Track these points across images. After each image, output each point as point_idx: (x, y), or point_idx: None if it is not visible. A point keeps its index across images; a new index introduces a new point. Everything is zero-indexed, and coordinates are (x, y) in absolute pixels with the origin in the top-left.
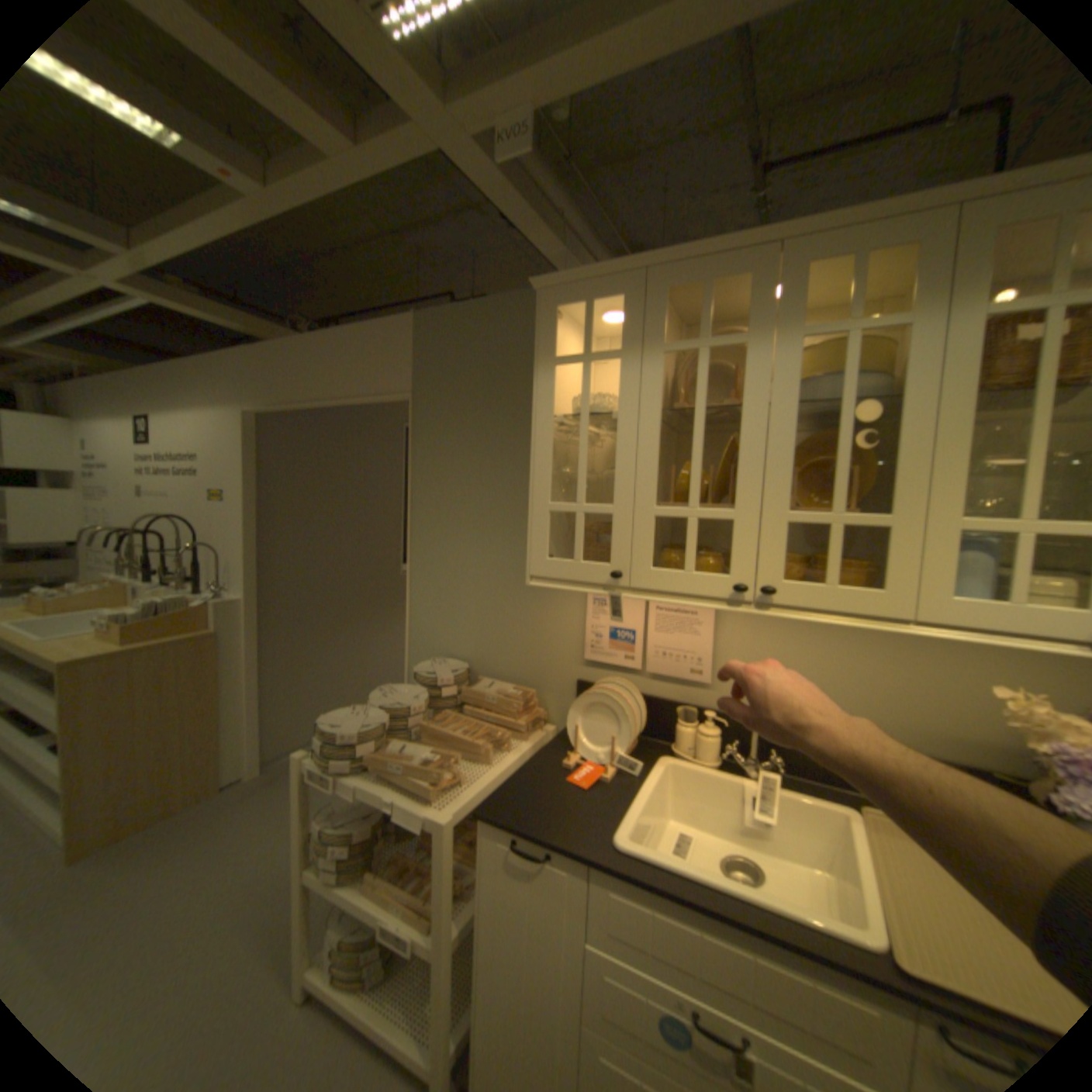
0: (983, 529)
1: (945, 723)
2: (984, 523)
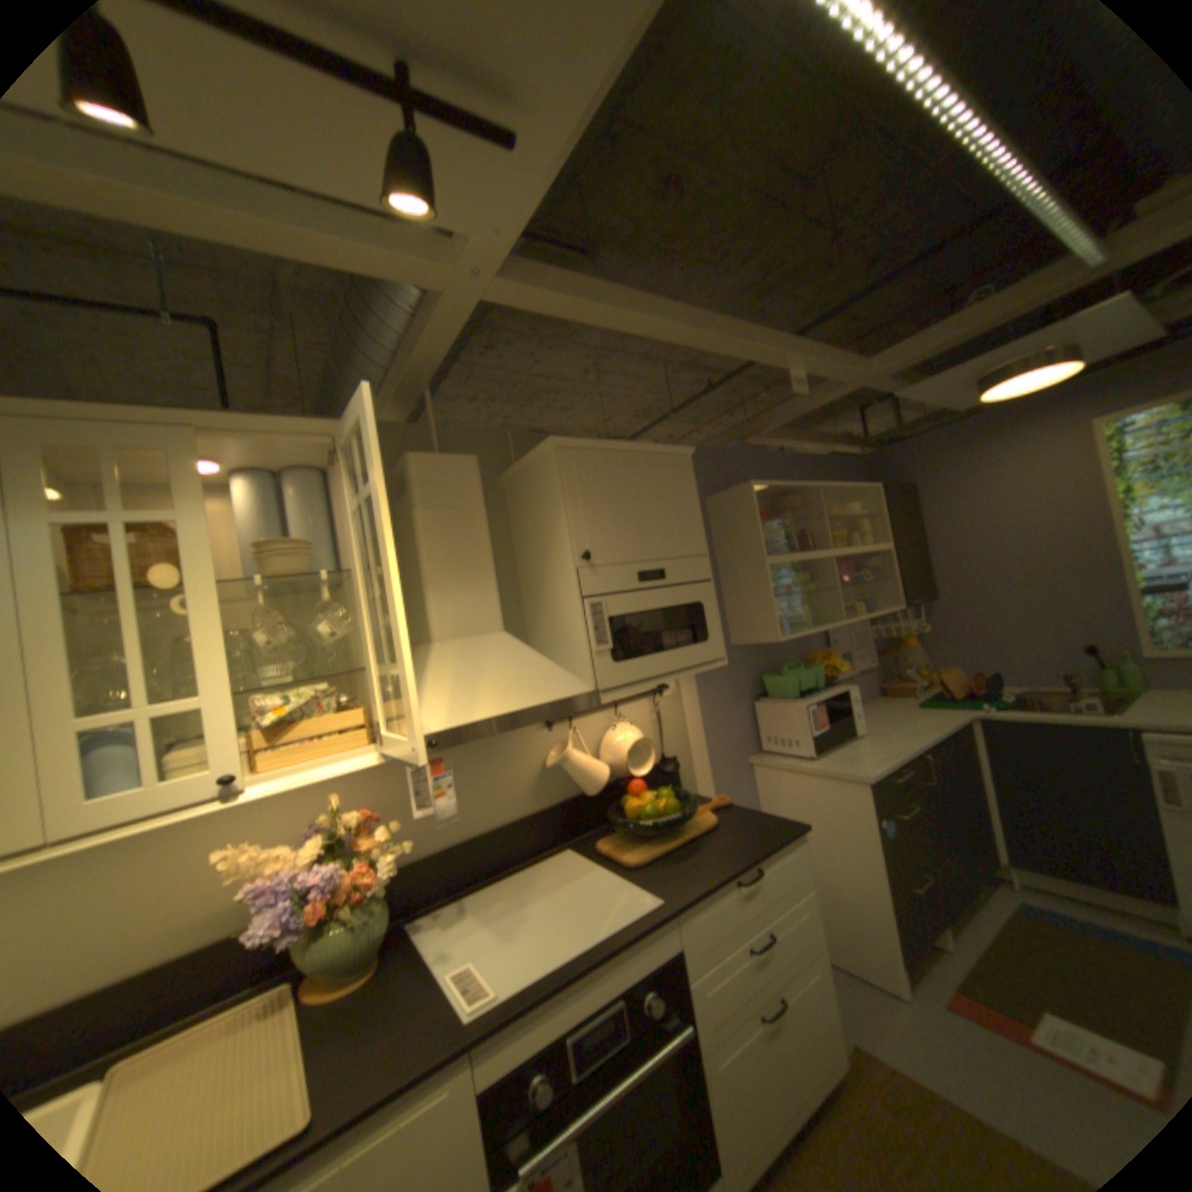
0: (97, 723)
1: (196, 904)
2: (97, 717)
